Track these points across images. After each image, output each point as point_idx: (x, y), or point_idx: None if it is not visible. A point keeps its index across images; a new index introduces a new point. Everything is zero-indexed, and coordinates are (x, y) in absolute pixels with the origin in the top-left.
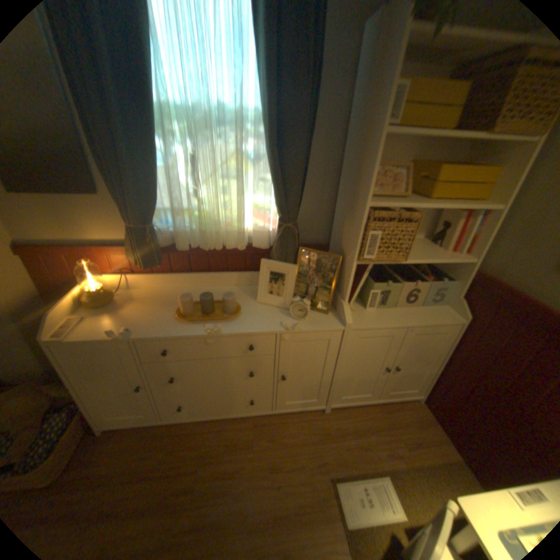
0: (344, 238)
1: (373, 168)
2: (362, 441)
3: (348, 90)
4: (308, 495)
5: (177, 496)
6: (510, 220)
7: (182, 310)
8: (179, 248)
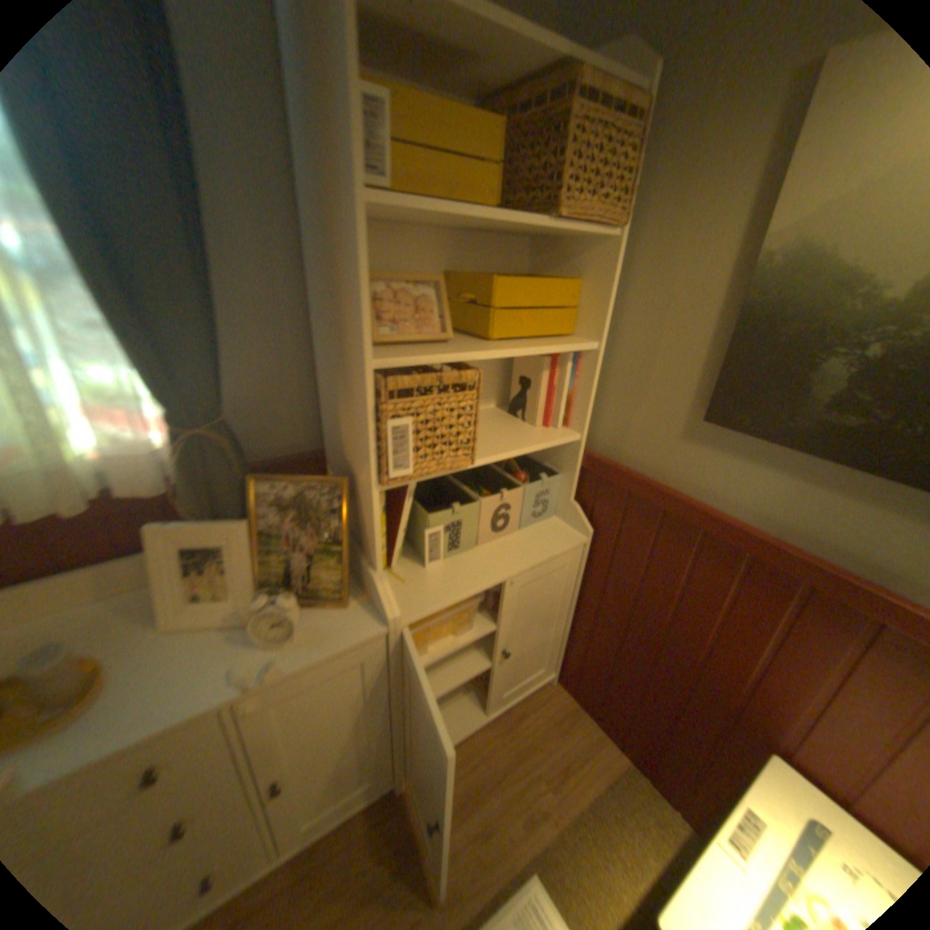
0: (344, 438)
1: (358, 284)
2: (476, 820)
3: (275, 114)
4: None
5: None
6: (609, 365)
7: None
8: None
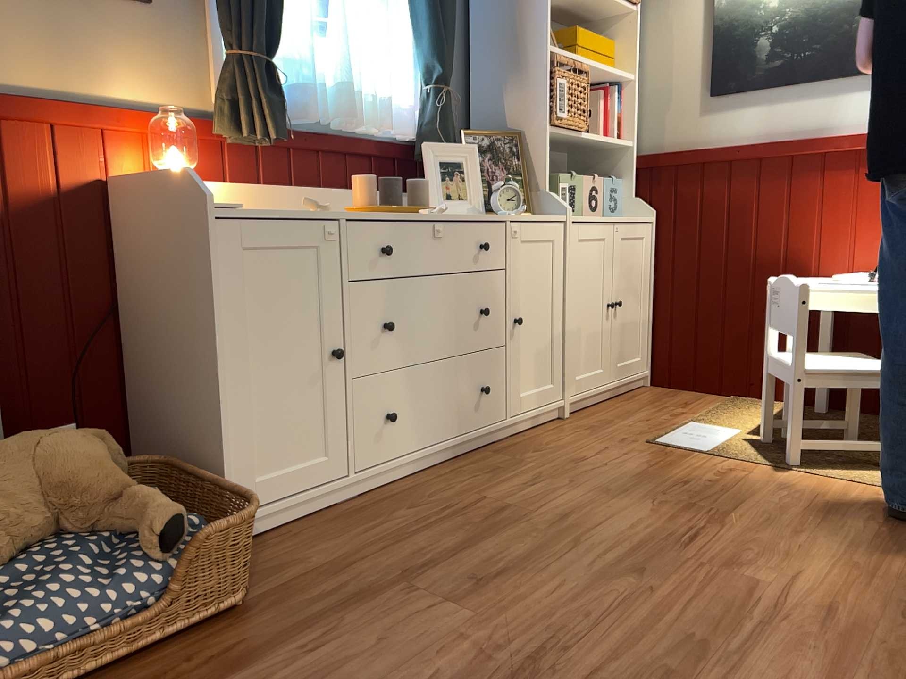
0: (509, 113)
1: (544, 4)
2: (633, 417)
3: None
4: (640, 455)
5: (494, 515)
6: (640, 92)
7: (360, 202)
8: (304, 114)
